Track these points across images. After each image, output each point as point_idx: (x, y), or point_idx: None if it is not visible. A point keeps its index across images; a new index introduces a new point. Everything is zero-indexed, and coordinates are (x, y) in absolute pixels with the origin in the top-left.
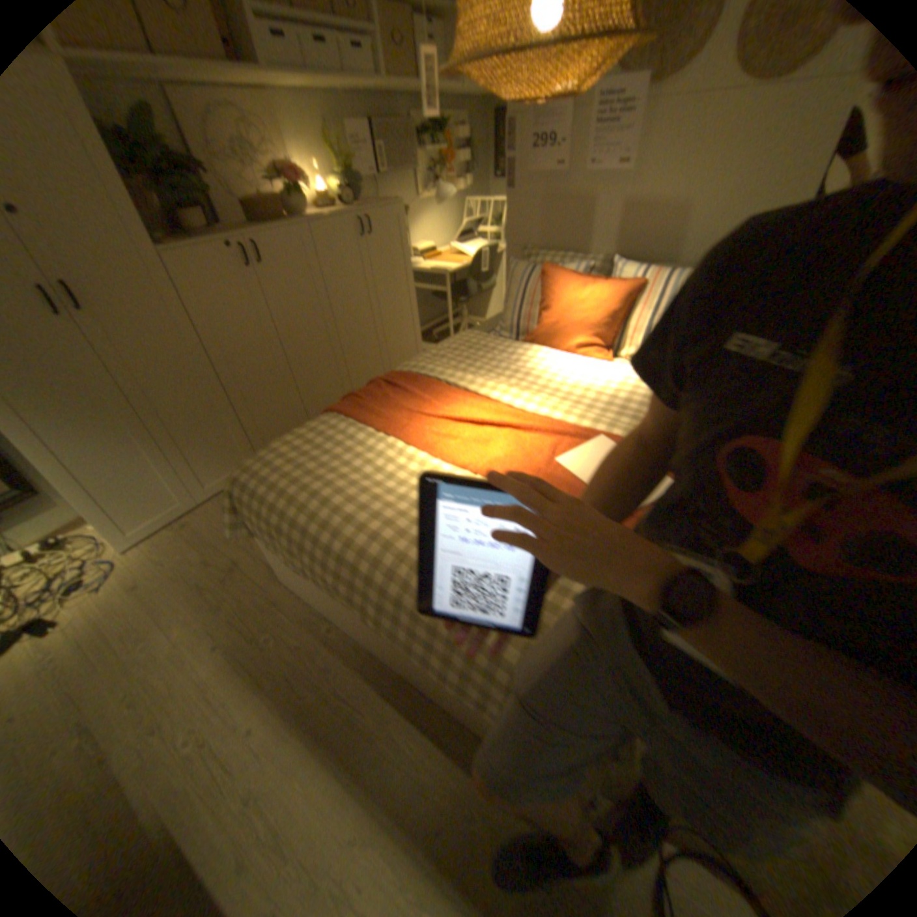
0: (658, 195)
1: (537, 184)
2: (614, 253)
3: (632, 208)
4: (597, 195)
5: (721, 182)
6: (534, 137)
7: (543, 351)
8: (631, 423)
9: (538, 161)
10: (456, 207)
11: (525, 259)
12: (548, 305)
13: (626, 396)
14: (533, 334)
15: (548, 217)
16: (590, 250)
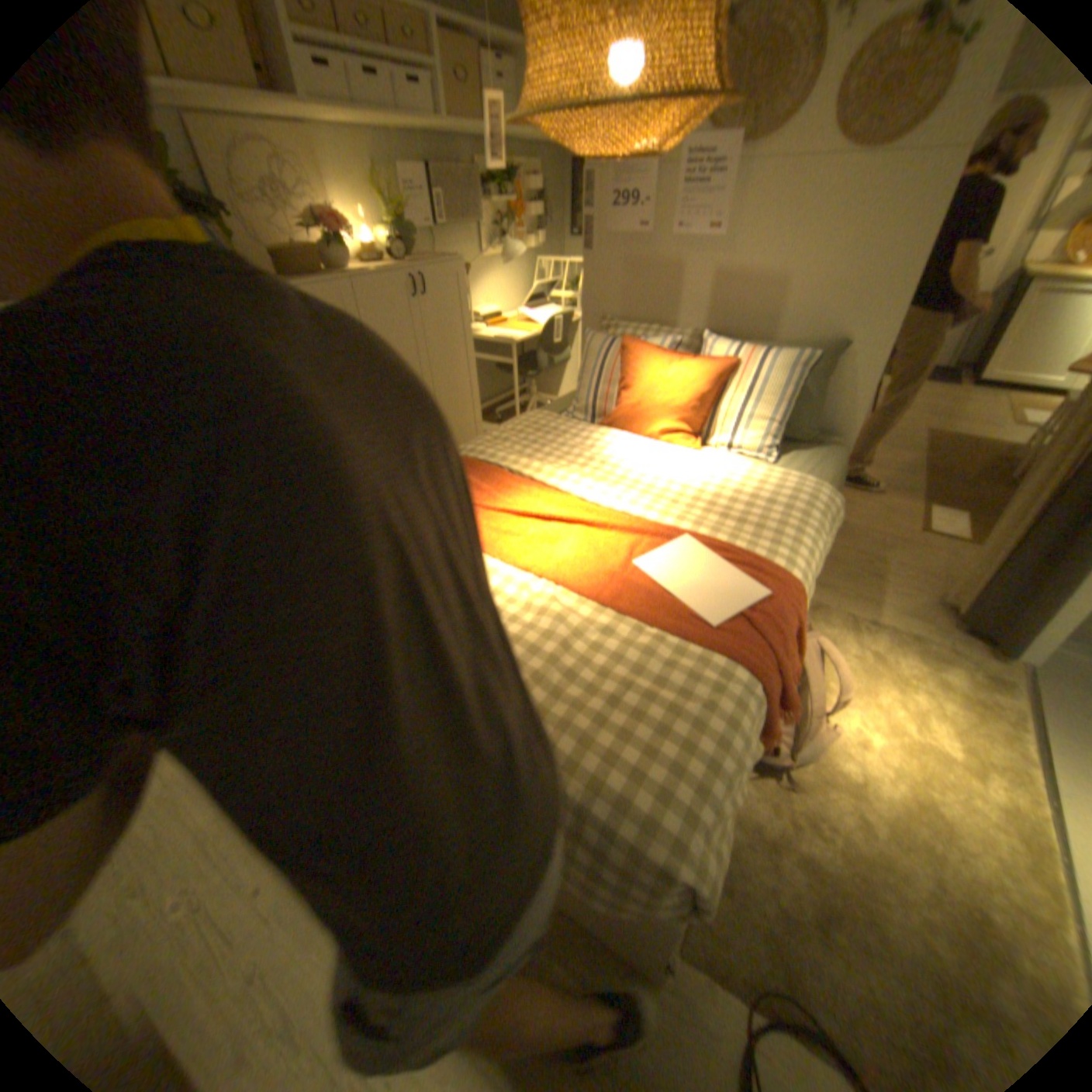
0: (752, 264)
1: (617, 245)
2: (704, 326)
3: (724, 277)
4: (685, 261)
5: (821, 253)
6: (615, 192)
7: (621, 435)
8: (719, 521)
9: (619, 219)
10: (525, 265)
11: (603, 329)
12: (627, 383)
13: (715, 489)
14: (610, 415)
15: (629, 282)
16: (676, 322)
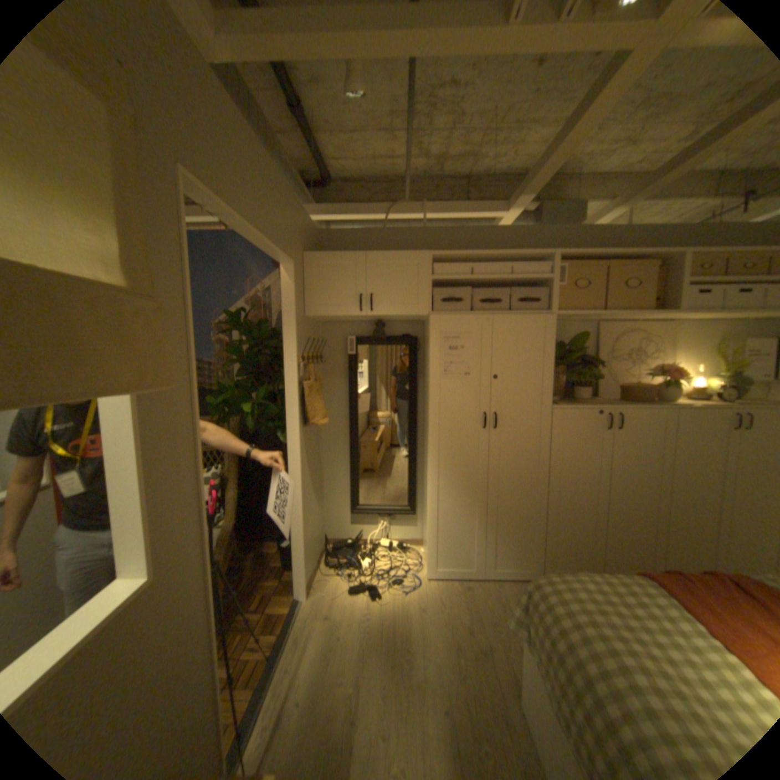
0: None
1: None
2: None
3: None
4: None
5: None
6: None
7: None
8: None
9: None
10: None
11: None
12: None
13: None
14: None
15: None
16: None
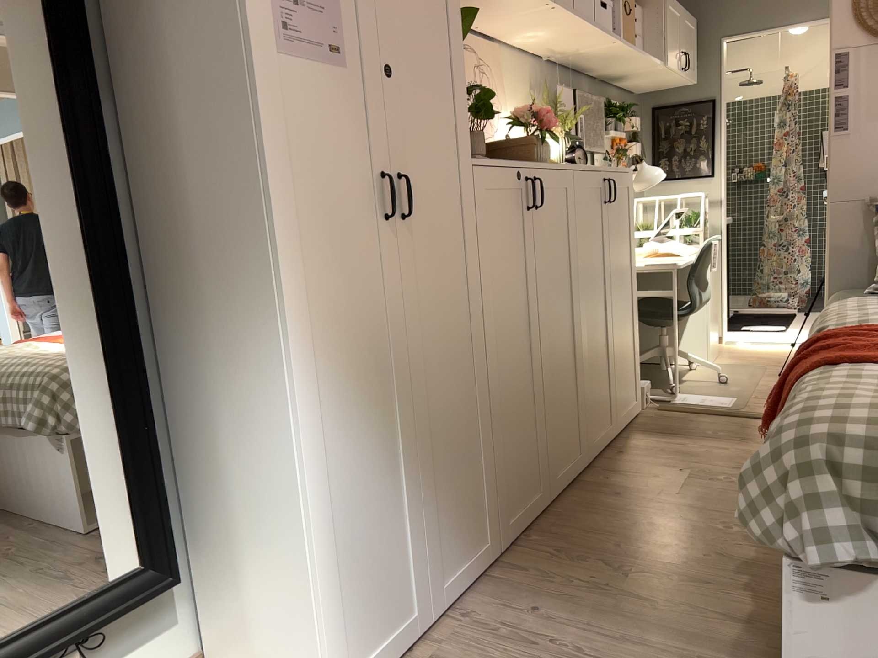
0: None
1: None
2: None
3: None
4: None
5: None
6: None
7: None
8: None
9: None
10: None
11: None
12: None
13: None
14: None
15: None
16: None
